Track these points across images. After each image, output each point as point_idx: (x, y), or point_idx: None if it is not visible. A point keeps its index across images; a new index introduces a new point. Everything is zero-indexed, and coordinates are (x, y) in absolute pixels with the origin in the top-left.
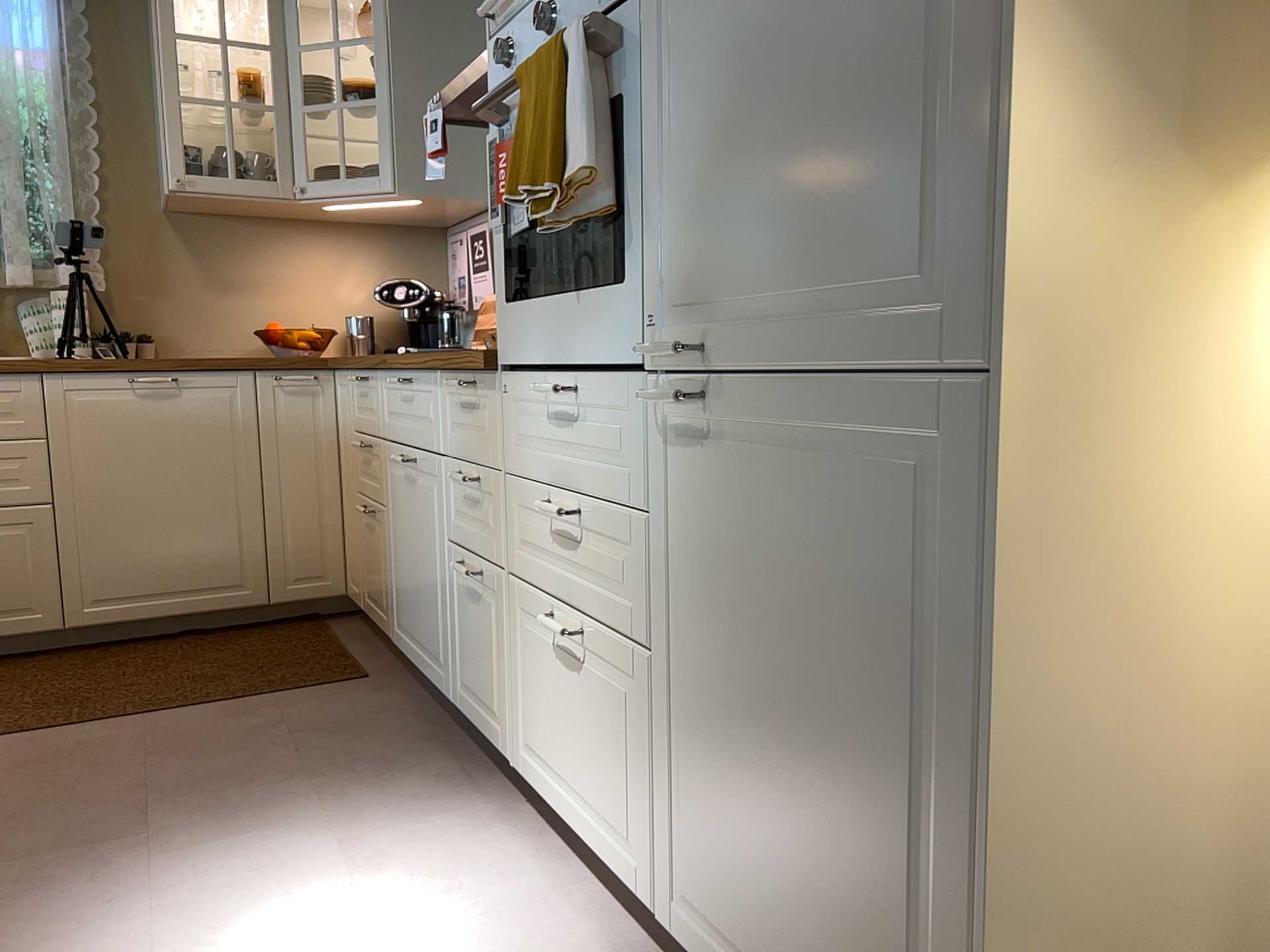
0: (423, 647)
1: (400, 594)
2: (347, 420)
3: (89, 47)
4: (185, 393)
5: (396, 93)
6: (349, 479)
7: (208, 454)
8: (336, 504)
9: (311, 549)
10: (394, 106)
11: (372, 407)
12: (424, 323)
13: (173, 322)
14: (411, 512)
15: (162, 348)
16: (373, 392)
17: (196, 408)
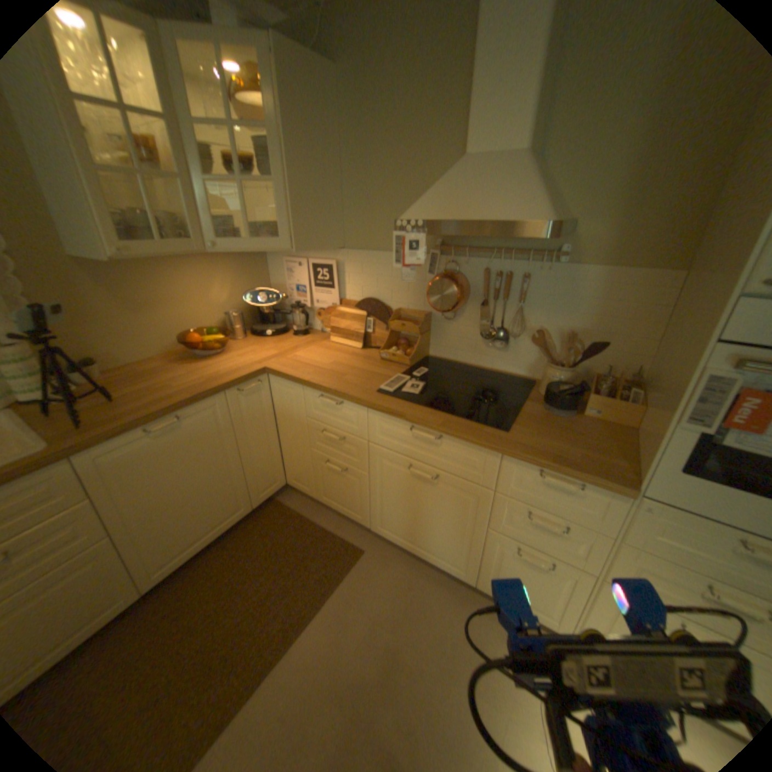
0: (429, 551)
1: (392, 519)
2: (294, 408)
3: None
4: (183, 423)
5: (281, 172)
6: (294, 437)
7: (206, 452)
8: (276, 444)
9: (268, 472)
10: (283, 184)
11: (350, 420)
12: (271, 311)
13: (103, 343)
14: (421, 493)
15: (100, 364)
16: (352, 412)
17: (193, 429)
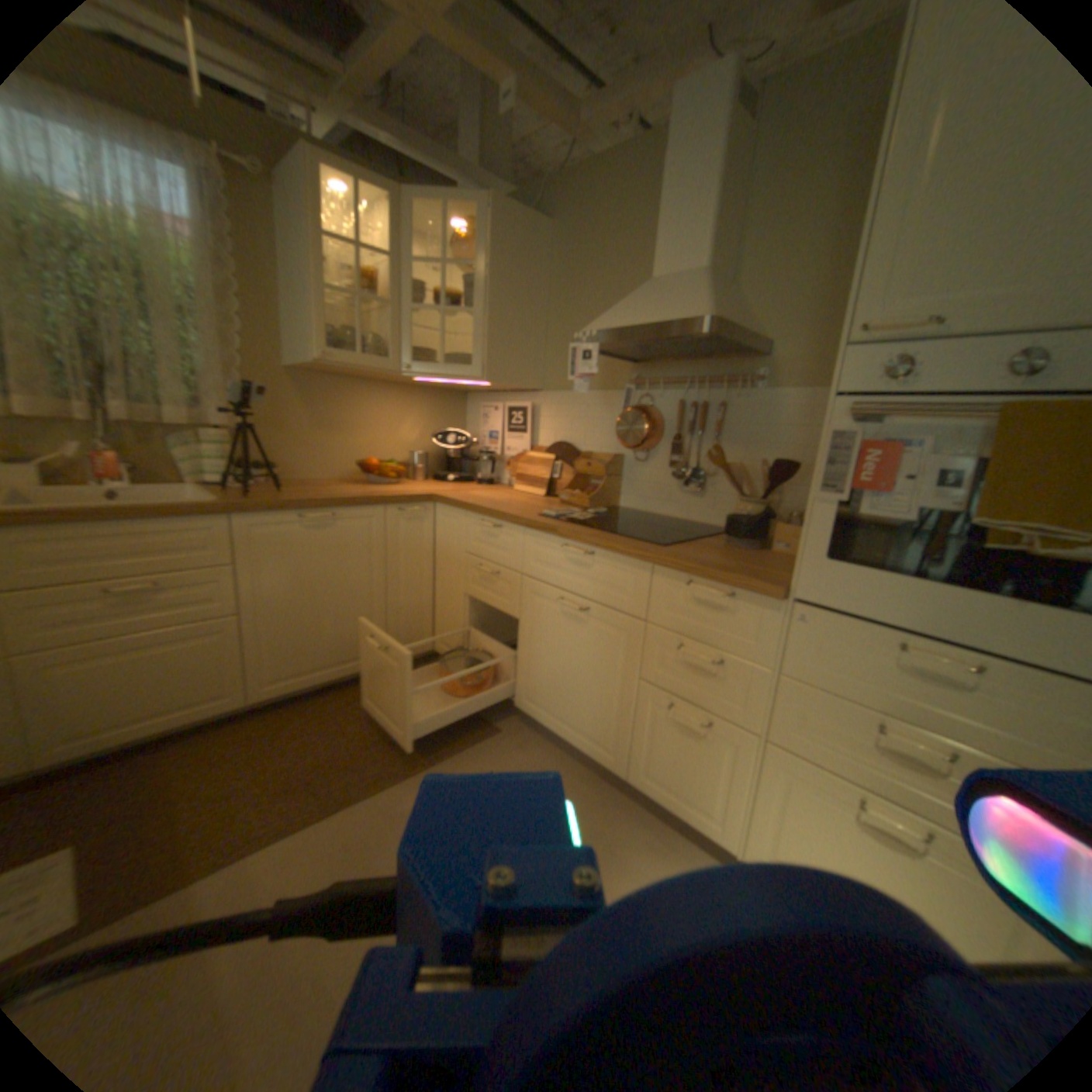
0: (573, 729)
1: (536, 683)
2: (452, 543)
3: (222, 223)
4: (334, 523)
5: (482, 306)
6: (447, 581)
7: (349, 567)
8: (427, 593)
9: (411, 625)
10: (482, 316)
11: (504, 549)
12: (457, 459)
13: (285, 452)
14: (567, 639)
15: (276, 472)
16: (506, 539)
17: (342, 534)
